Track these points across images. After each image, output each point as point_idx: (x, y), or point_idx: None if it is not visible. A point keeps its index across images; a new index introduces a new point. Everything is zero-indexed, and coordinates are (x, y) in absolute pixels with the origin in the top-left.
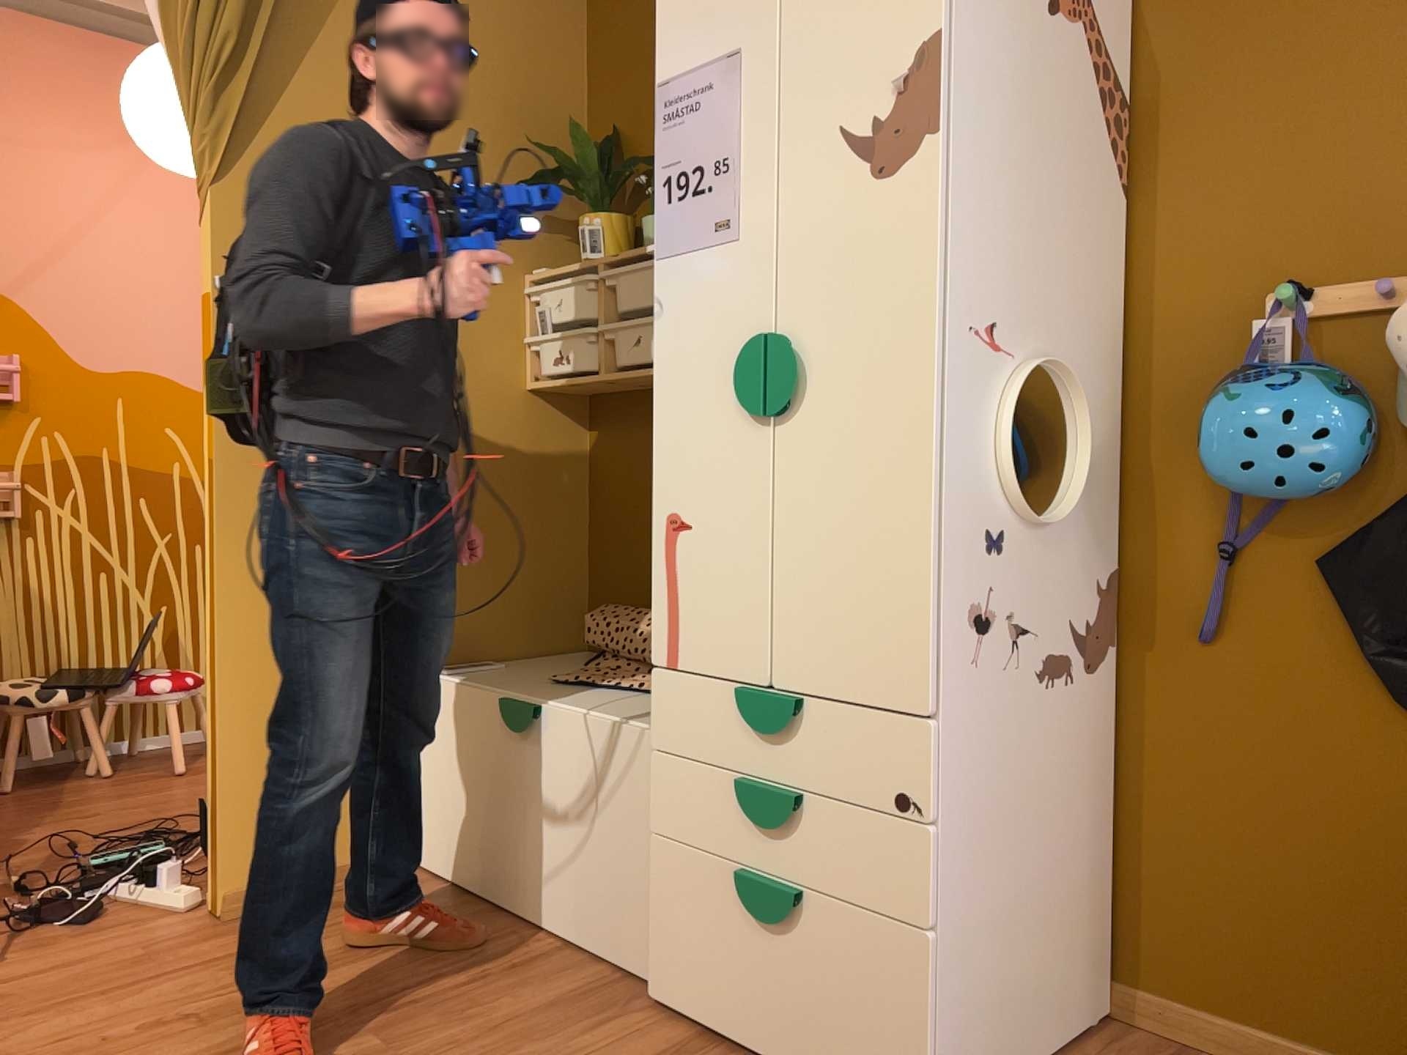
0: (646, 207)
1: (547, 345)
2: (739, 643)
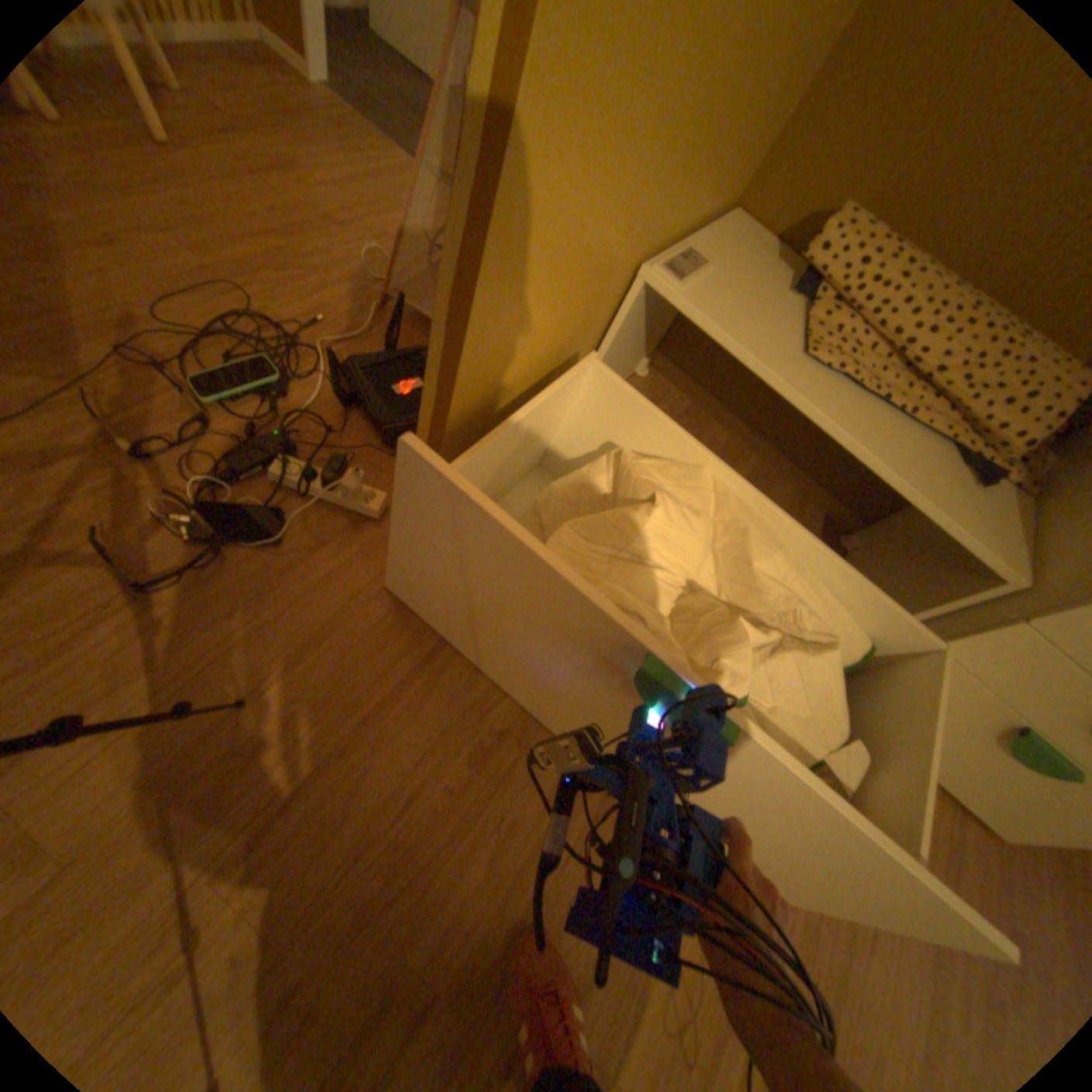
0: None
1: None
2: None
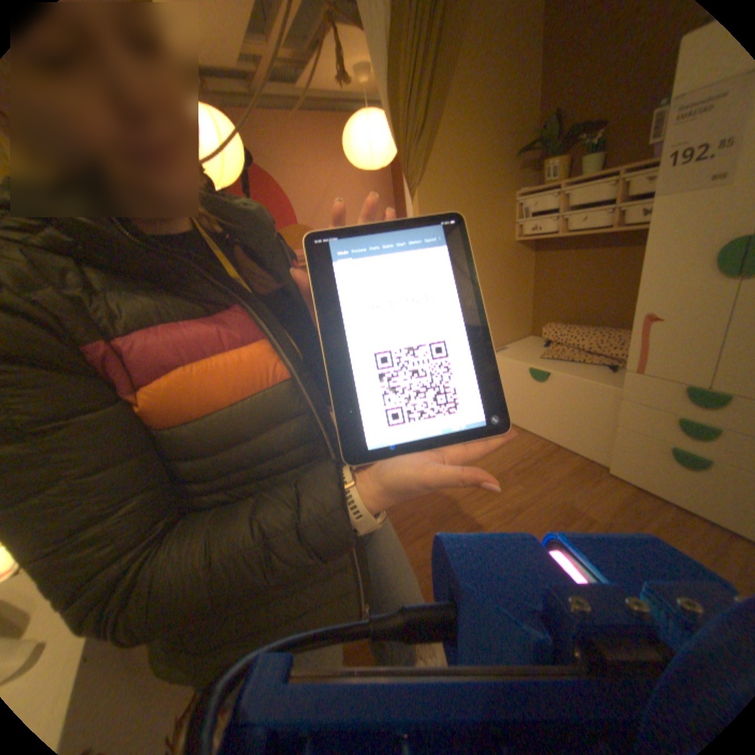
0: (575, 146)
1: (528, 220)
2: (689, 369)
